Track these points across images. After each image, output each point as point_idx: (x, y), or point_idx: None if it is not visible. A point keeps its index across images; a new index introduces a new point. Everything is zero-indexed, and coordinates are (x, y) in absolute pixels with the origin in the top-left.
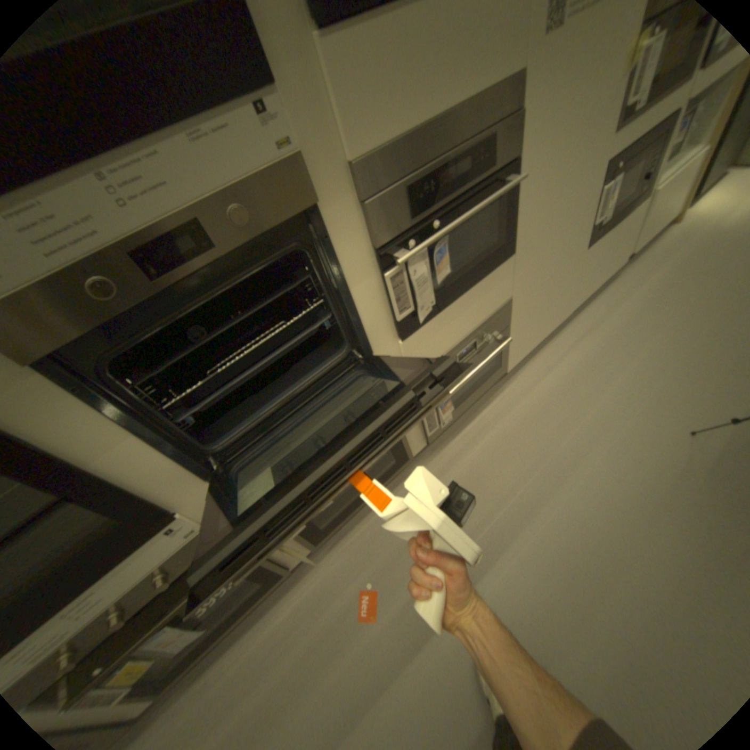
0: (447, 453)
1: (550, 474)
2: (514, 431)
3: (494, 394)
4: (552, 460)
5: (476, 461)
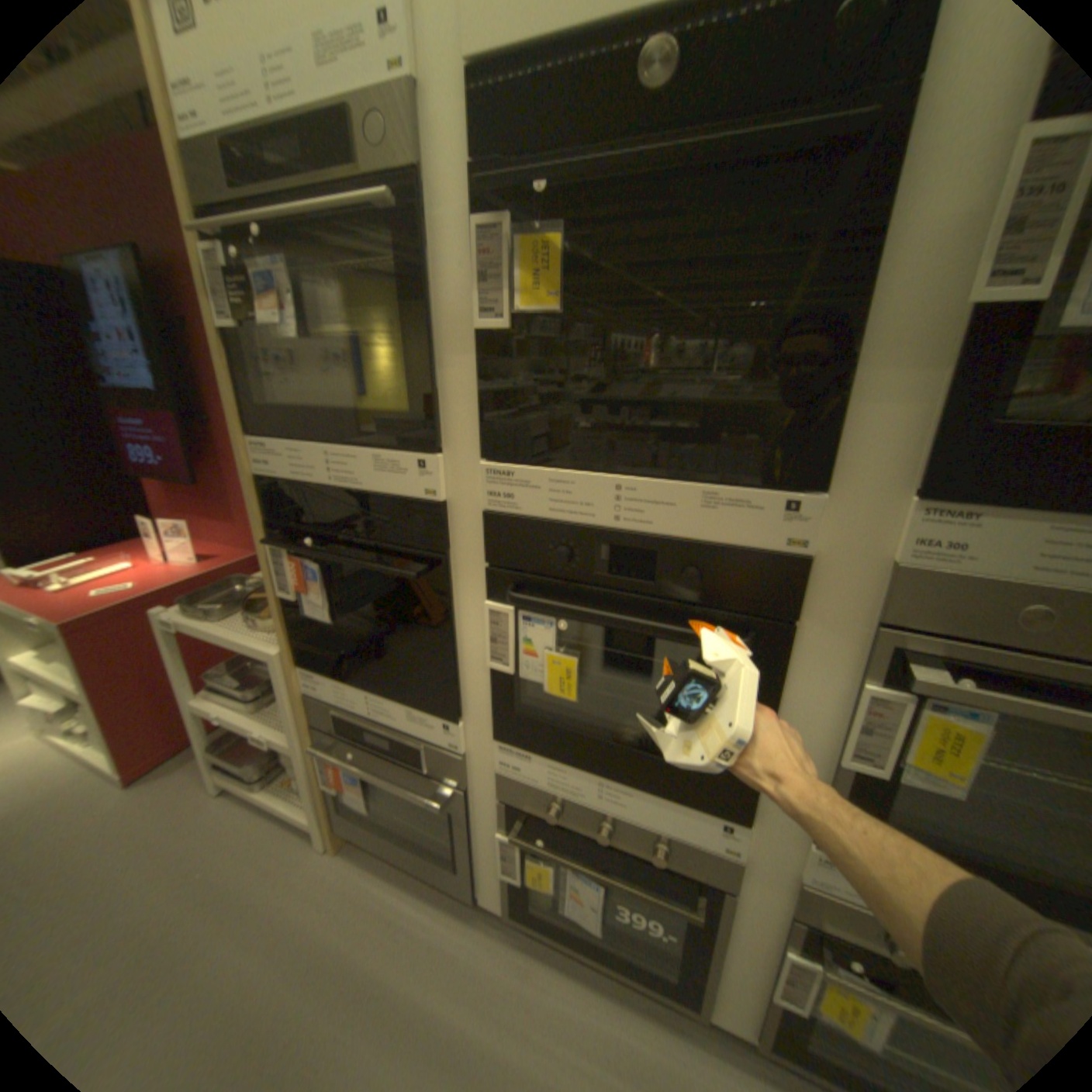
0: None
1: None
2: None
3: None
4: None
5: None
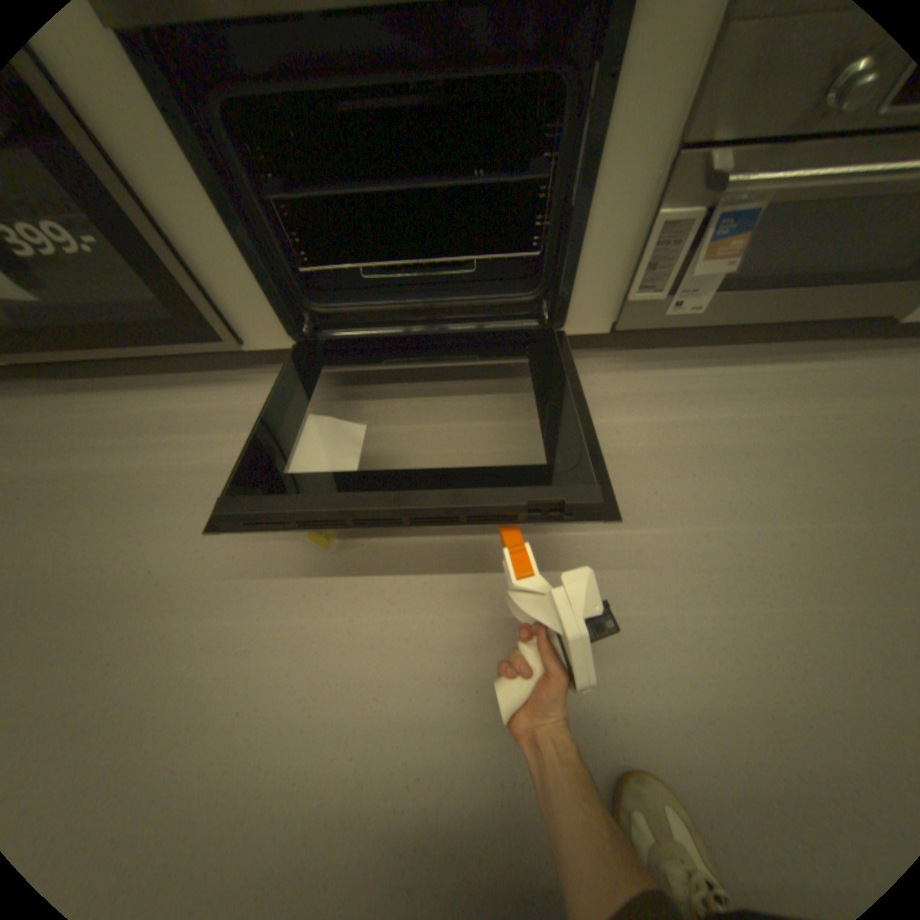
0: (635, 380)
1: (818, 546)
2: (807, 433)
3: (822, 351)
4: (846, 528)
5: (678, 425)
